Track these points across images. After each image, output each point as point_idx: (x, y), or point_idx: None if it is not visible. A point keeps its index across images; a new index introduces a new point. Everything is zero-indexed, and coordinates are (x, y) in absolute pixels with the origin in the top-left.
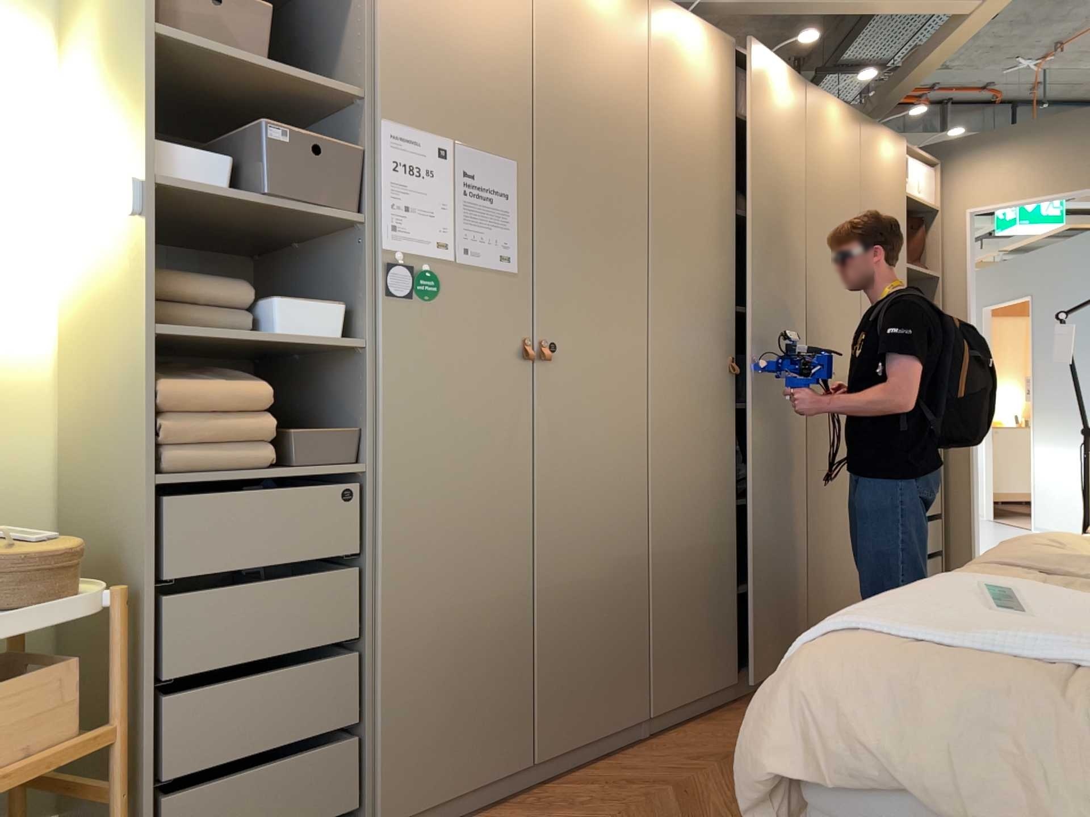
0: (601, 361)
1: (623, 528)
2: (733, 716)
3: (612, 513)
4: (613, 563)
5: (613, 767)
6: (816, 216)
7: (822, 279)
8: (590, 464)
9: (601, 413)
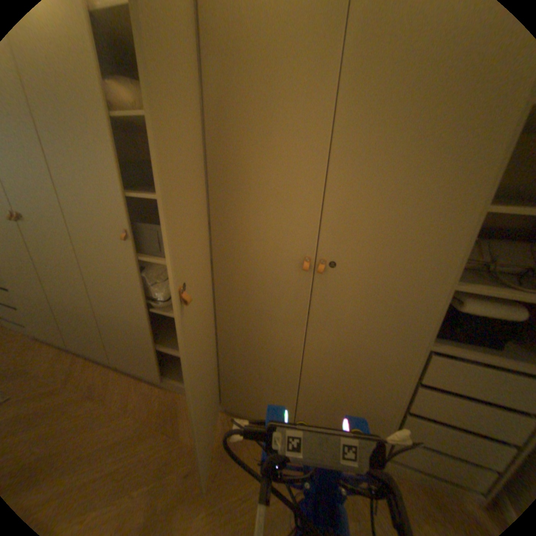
0: (40, 225)
1: (74, 297)
2: (140, 394)
3: (67, 289)
4: (74, 307)
5: (84, 369)
6: (216, 86)
7: (230, 163)
8: (51, 267)
9: (48, 248)
